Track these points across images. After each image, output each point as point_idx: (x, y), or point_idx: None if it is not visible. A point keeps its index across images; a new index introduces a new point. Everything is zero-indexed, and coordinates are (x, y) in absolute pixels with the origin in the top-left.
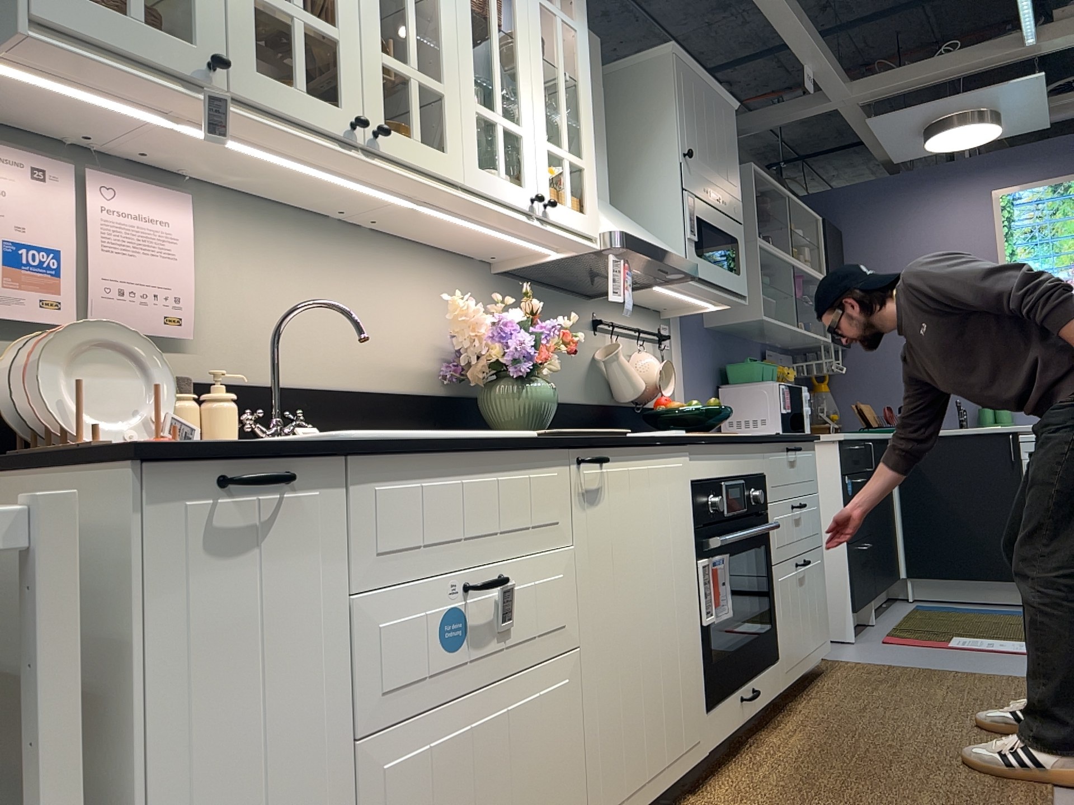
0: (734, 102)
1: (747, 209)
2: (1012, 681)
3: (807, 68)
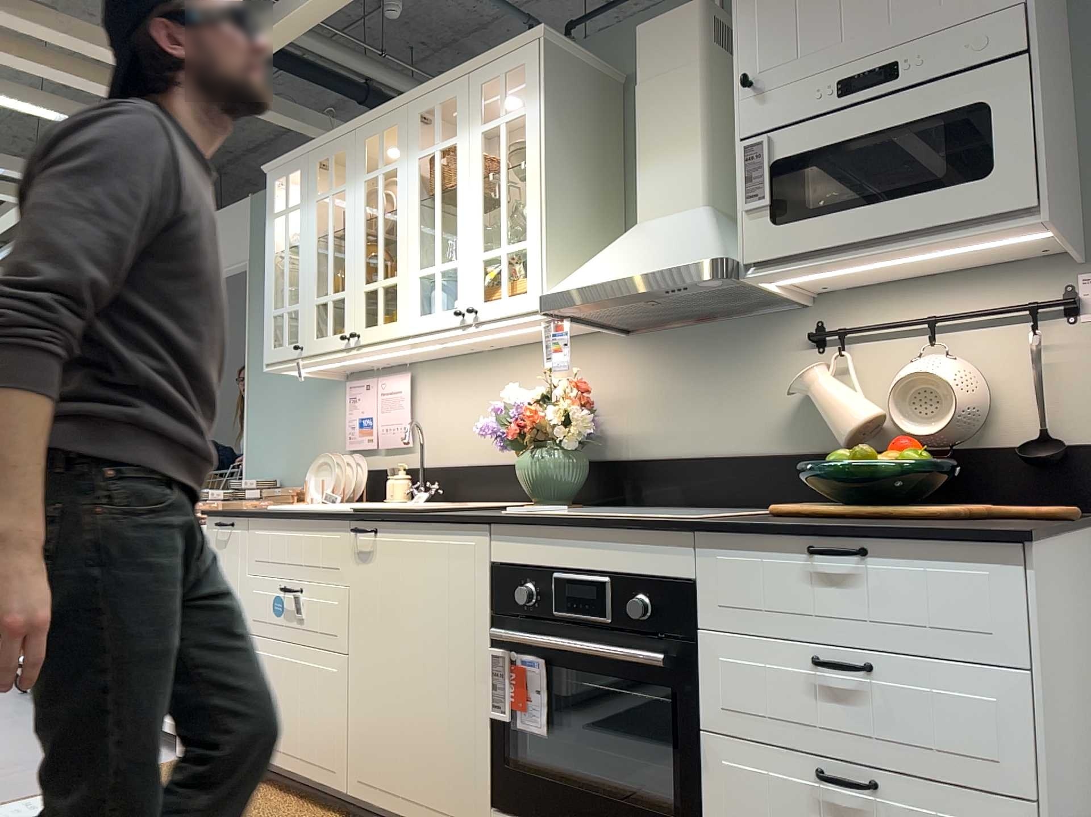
0: None
1: None
2: None
3: None
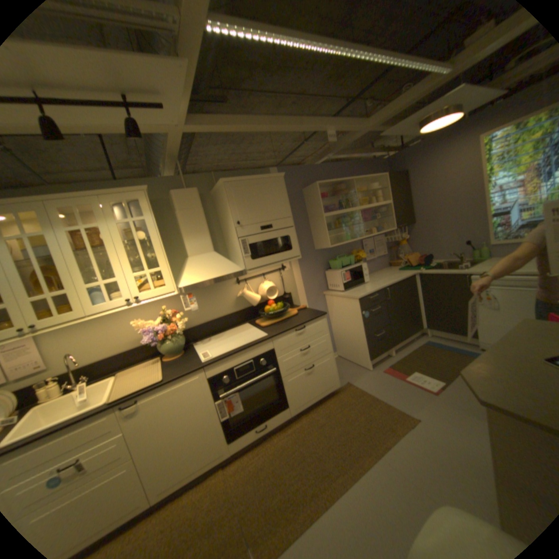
0: (278, 175)
1: (318, 201)
2: (398, 419)
3: (328, 132)
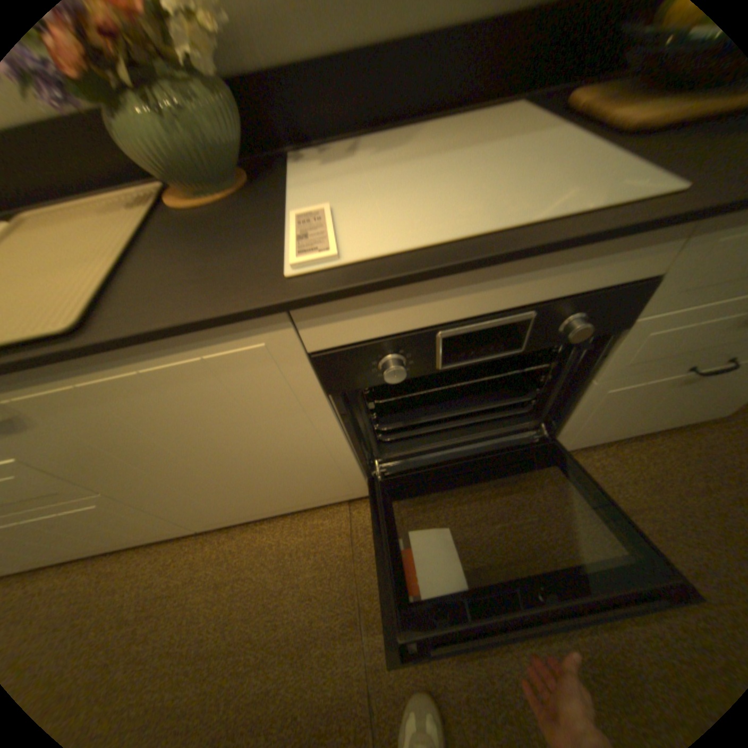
0: None
1: None
2: None
3: None
